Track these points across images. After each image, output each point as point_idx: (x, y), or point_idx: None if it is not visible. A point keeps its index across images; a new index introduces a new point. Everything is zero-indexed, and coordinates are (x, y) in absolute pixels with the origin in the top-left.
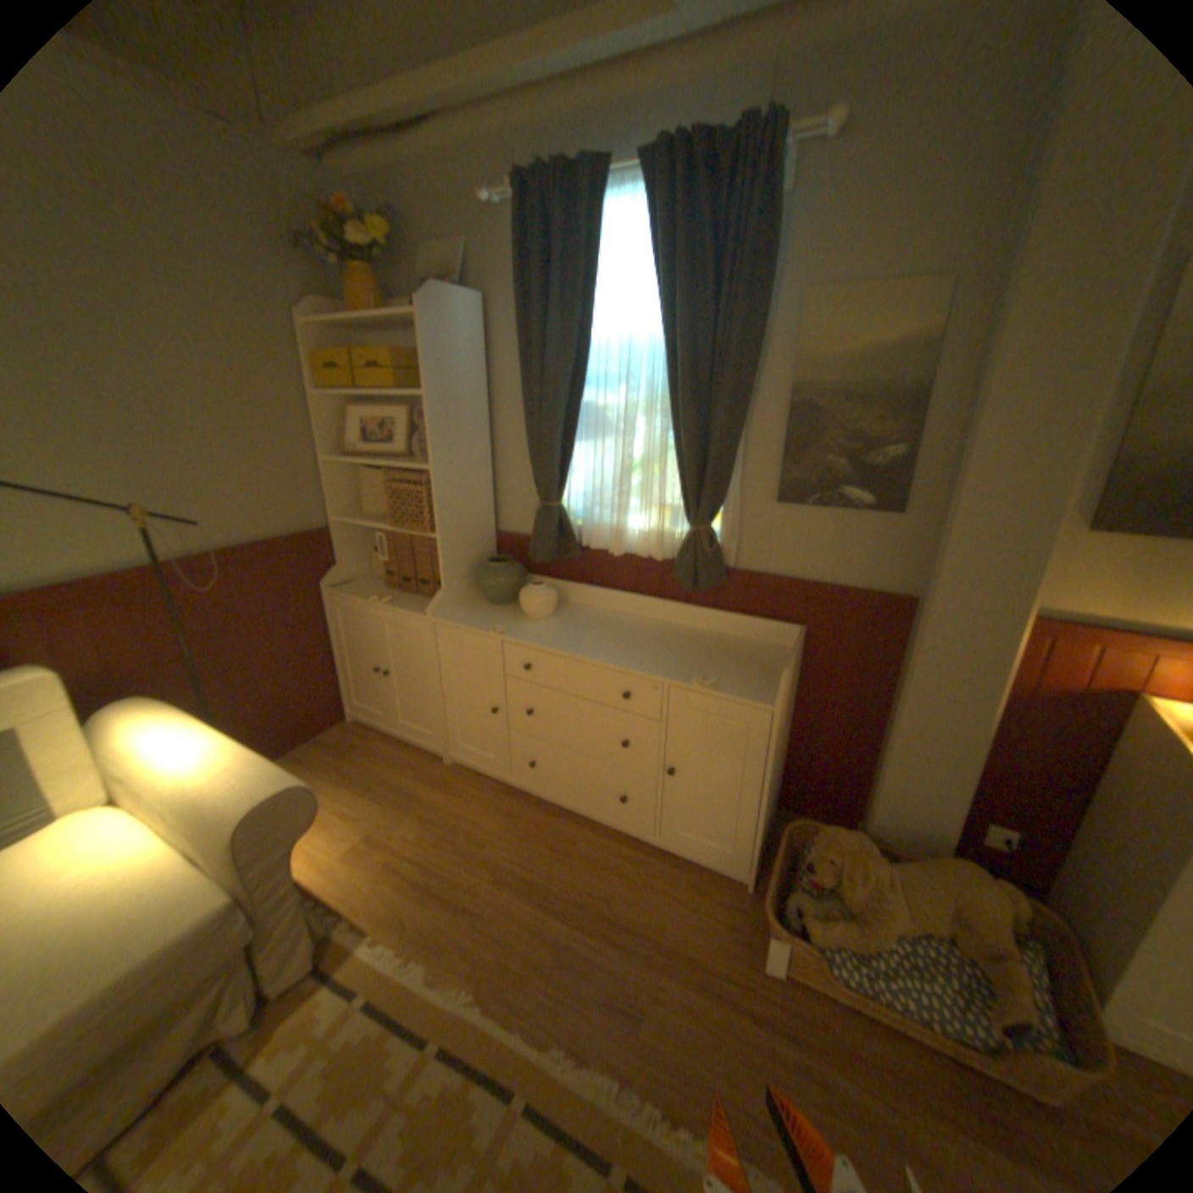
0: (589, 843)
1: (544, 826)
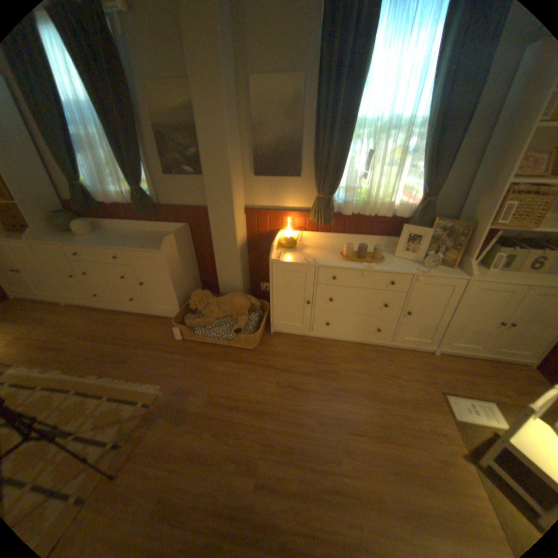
0: (123, 320)
1: (105, 318)
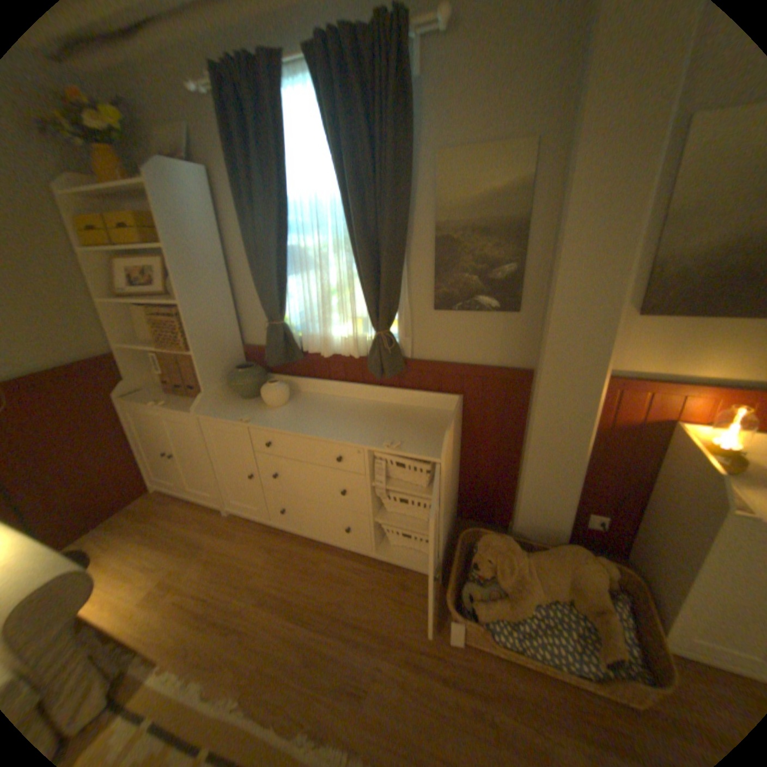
0: (327, 563)
1: (295, 554)
